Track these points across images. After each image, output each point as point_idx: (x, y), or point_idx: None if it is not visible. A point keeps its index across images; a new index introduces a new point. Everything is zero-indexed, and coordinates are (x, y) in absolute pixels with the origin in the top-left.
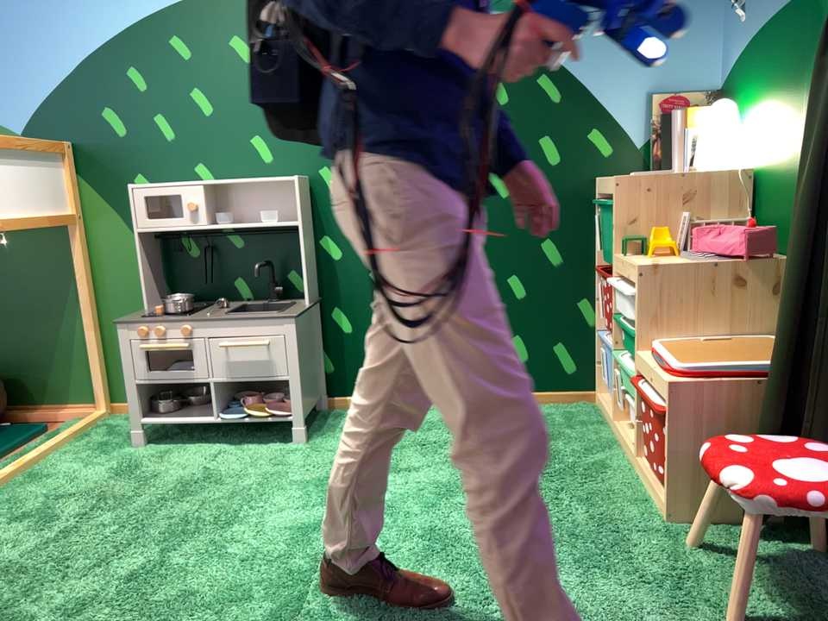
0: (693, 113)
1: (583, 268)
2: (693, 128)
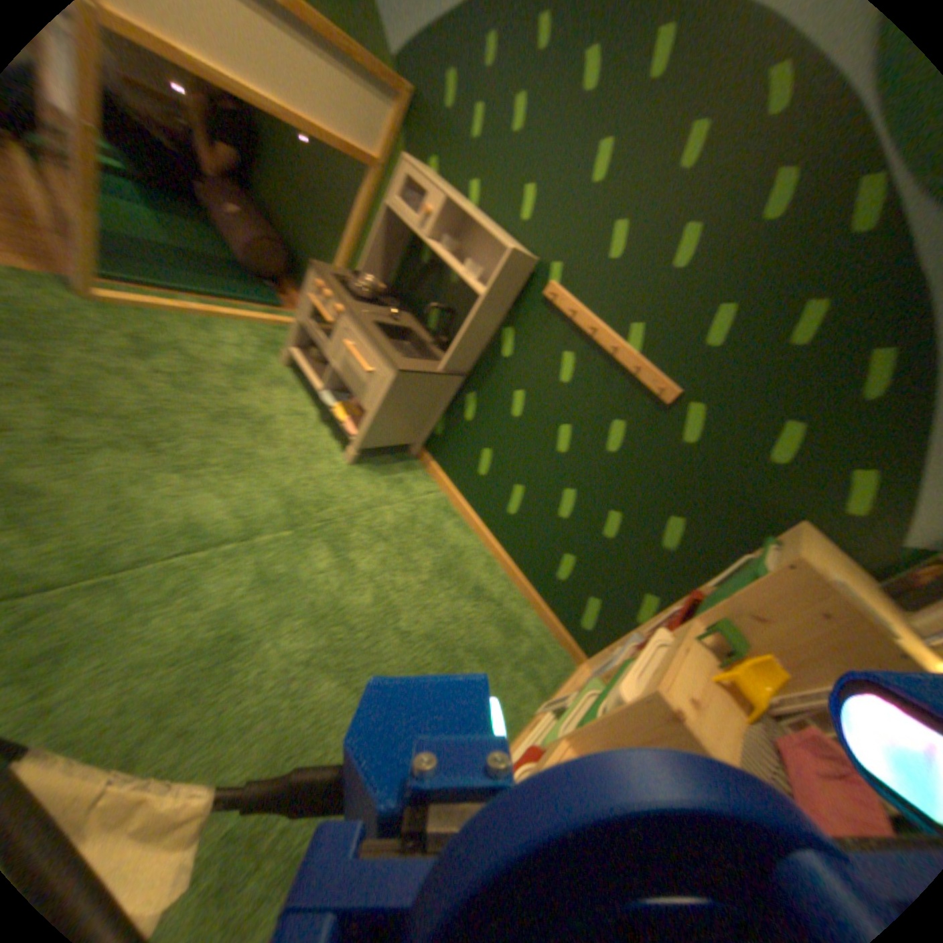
0: None
1: (691, 584)
2: None
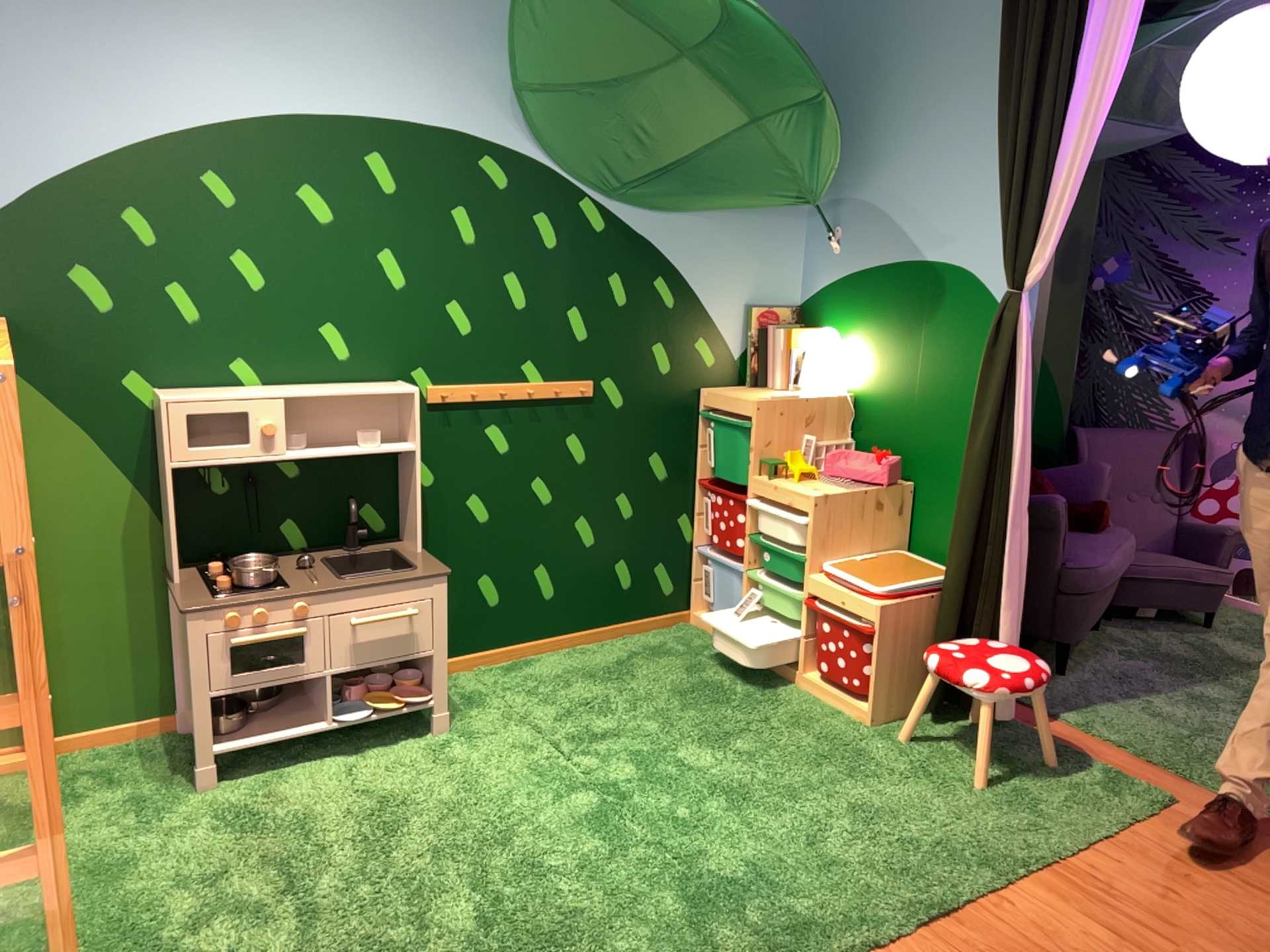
0: (797, 338)
1: (689, 483)
2: (798, 351)
